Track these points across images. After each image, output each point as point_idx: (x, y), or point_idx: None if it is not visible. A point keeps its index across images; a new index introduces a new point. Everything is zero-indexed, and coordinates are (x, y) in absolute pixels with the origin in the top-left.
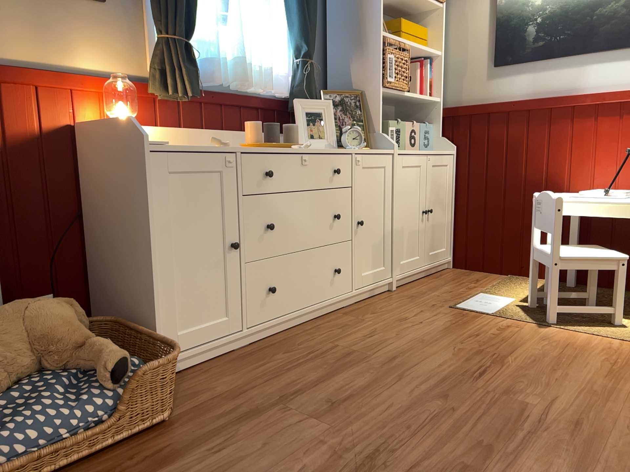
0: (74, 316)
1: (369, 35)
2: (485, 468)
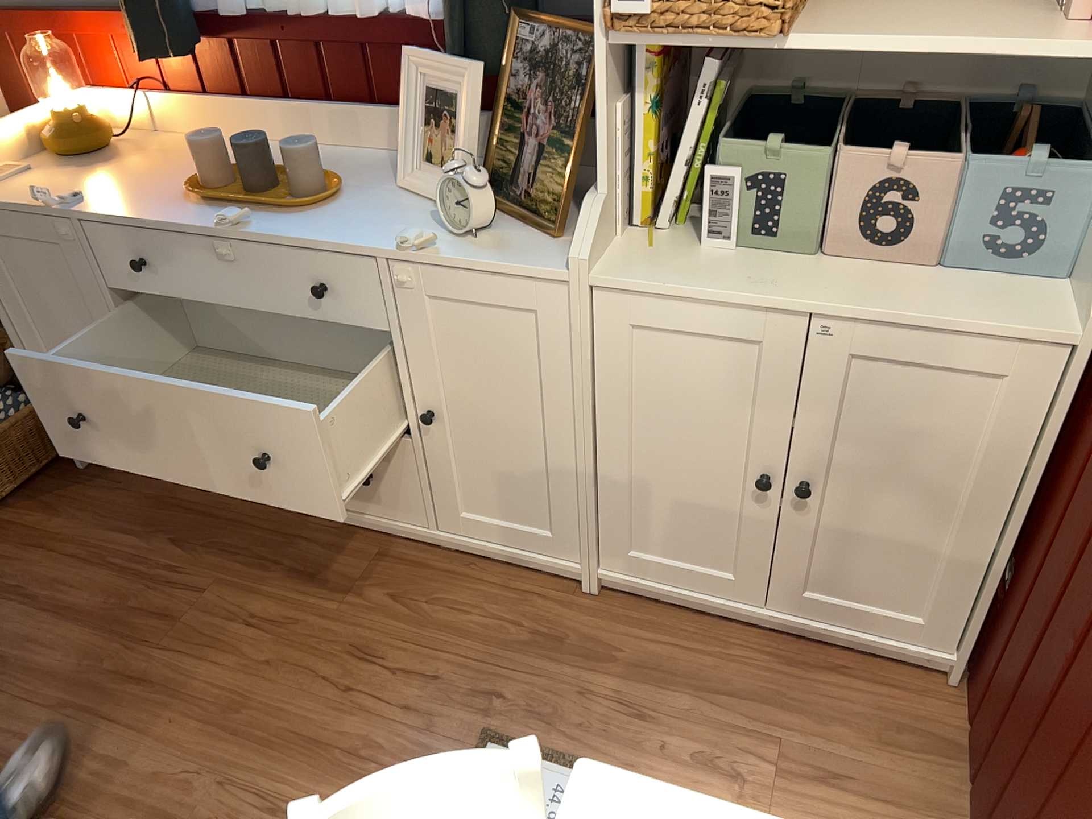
0: None
1: None
2: None
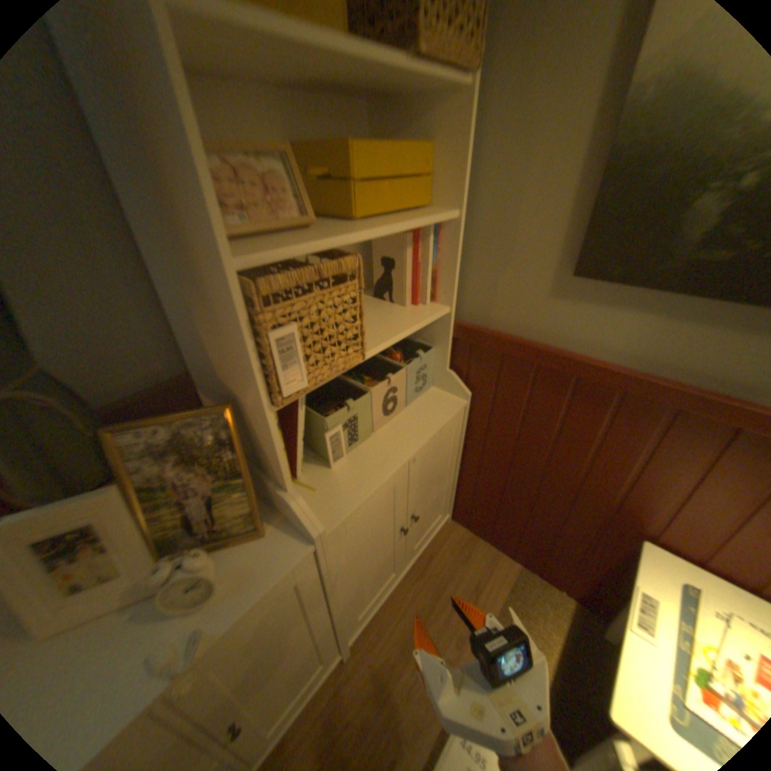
0: None
1: (208, 266)
2: None
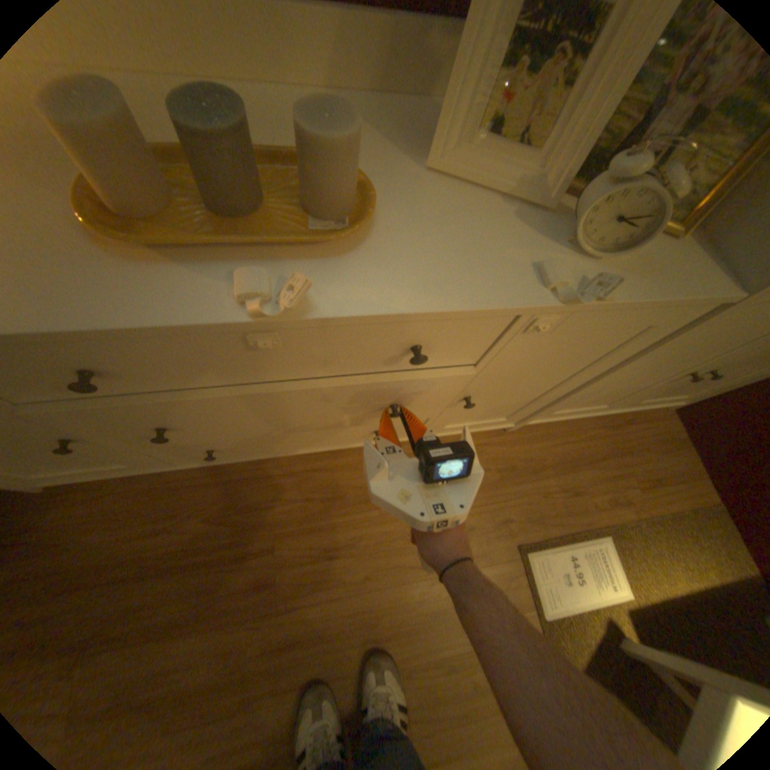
0: None
1: None
2: None
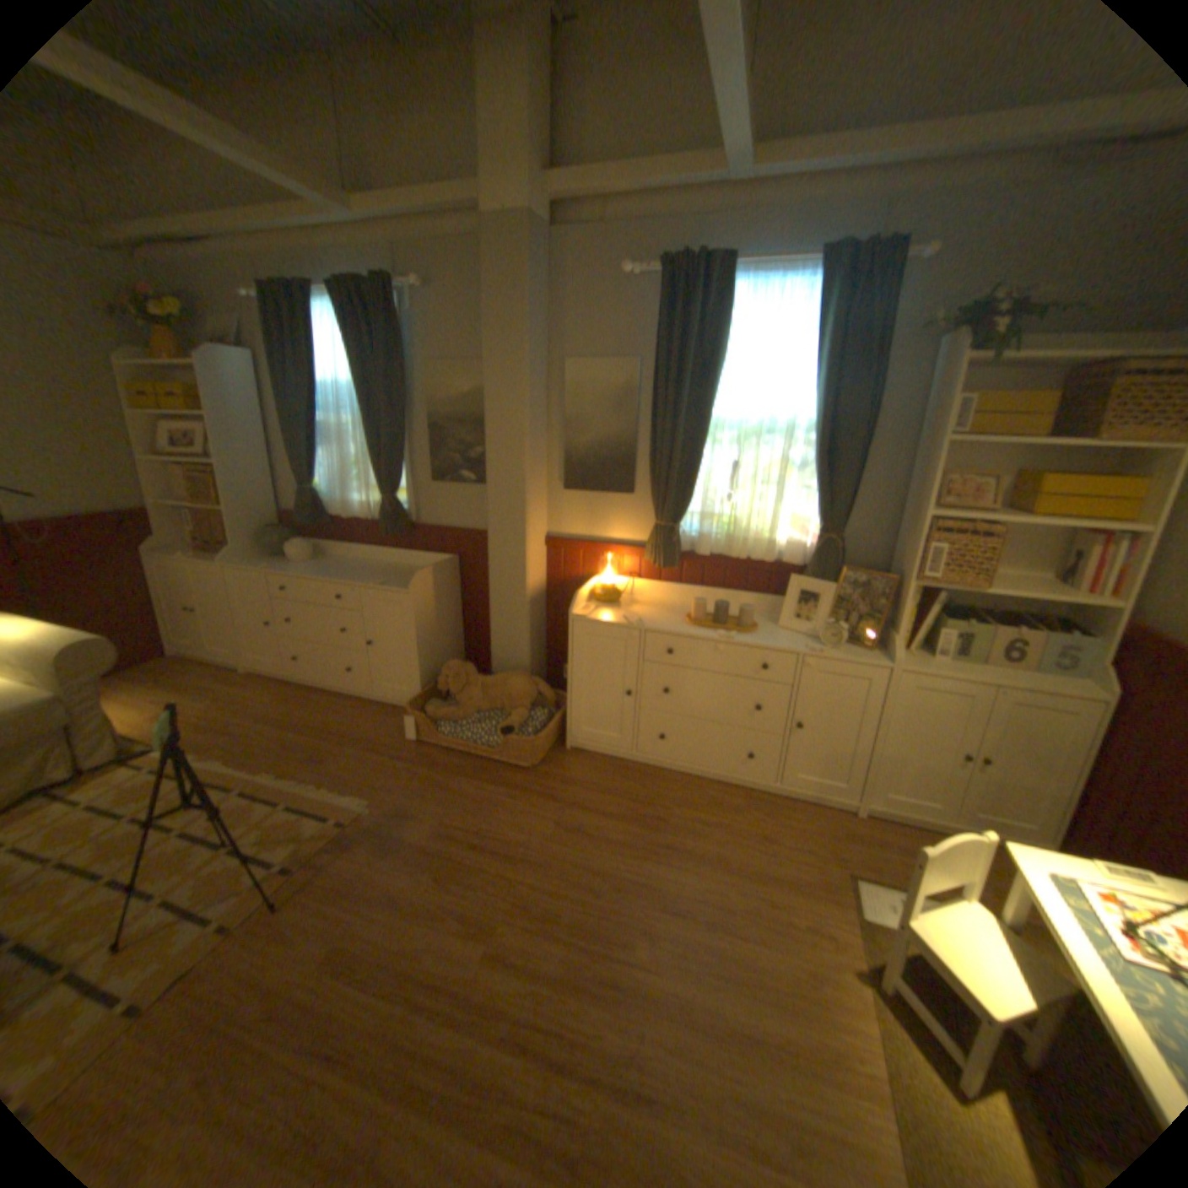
0: (532, 692)
1: (921, 513)
2: (533, 922)
